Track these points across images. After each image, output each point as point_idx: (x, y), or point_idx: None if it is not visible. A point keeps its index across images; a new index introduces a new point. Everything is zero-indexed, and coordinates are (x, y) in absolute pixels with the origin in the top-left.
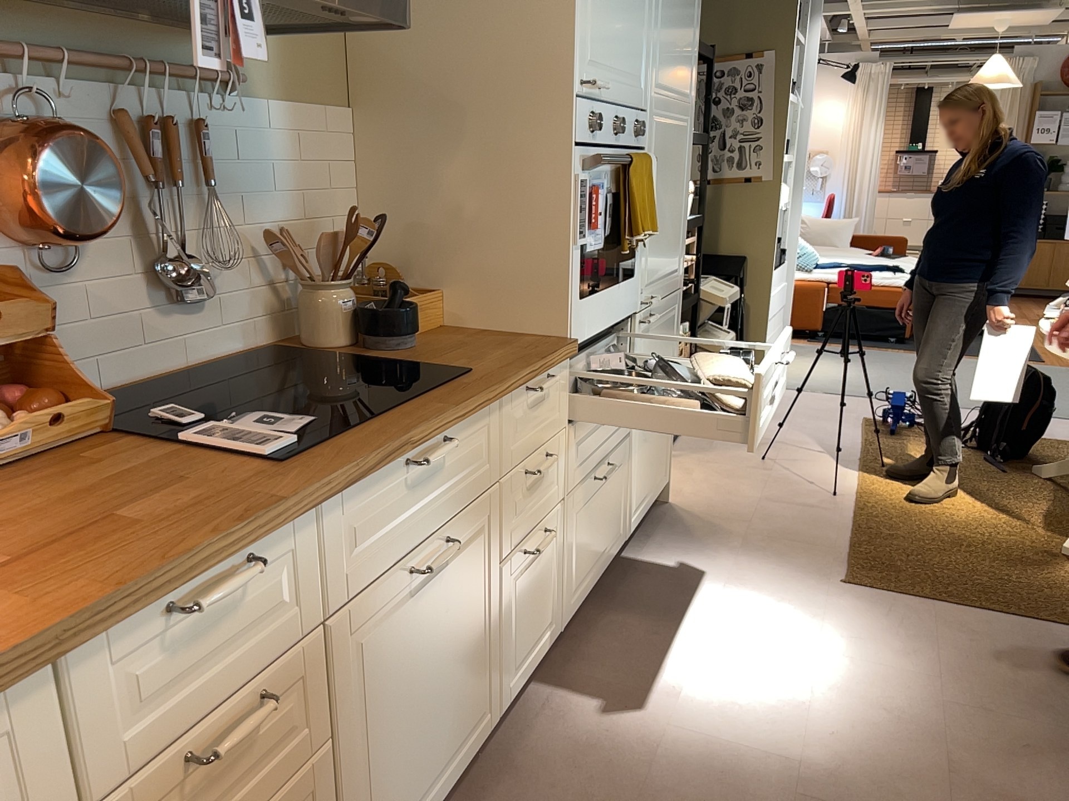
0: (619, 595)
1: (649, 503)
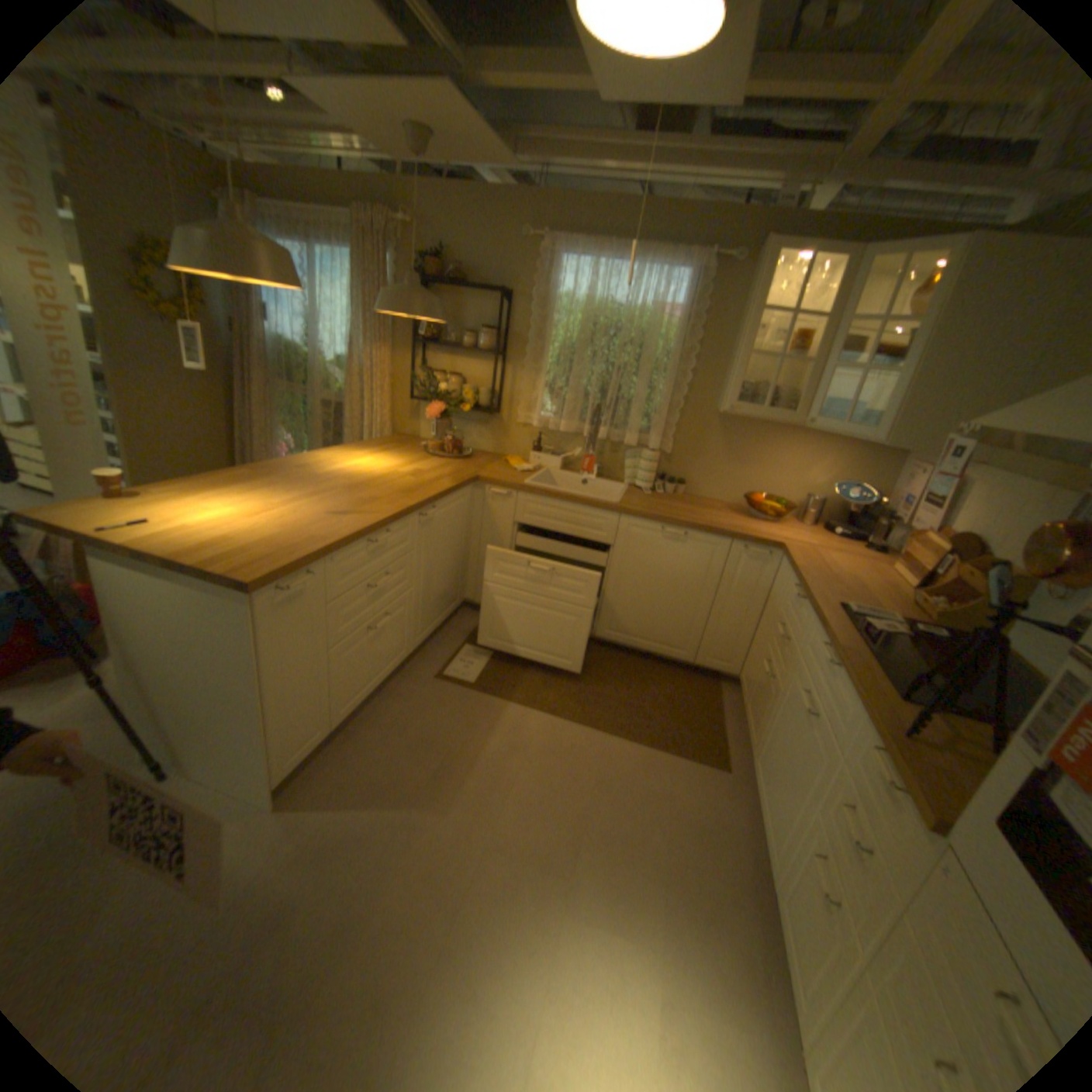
0: None
1: None
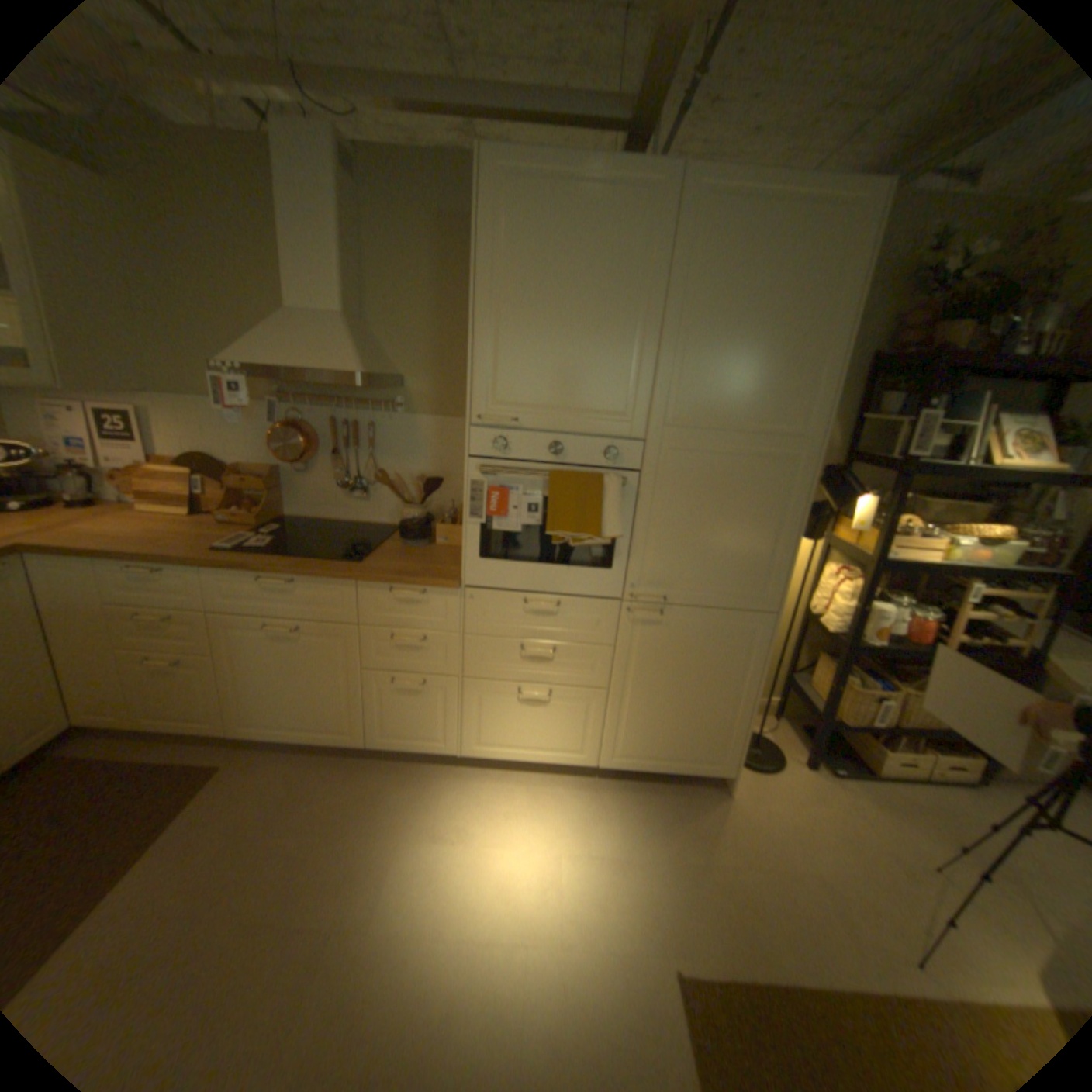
0: (551, 790)
1: (662, 768)
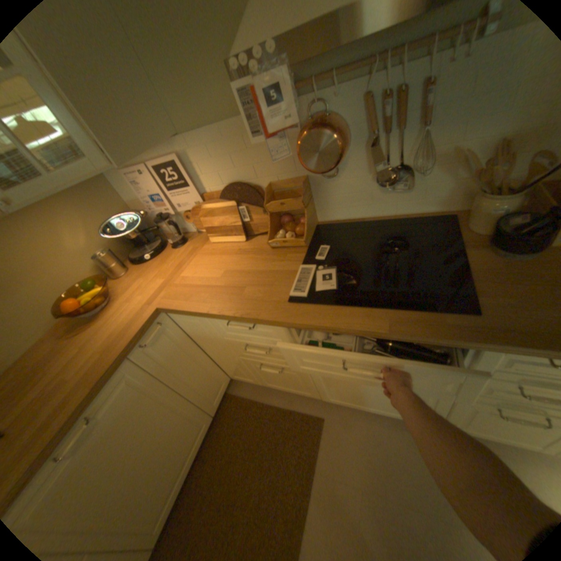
0: None
1: None
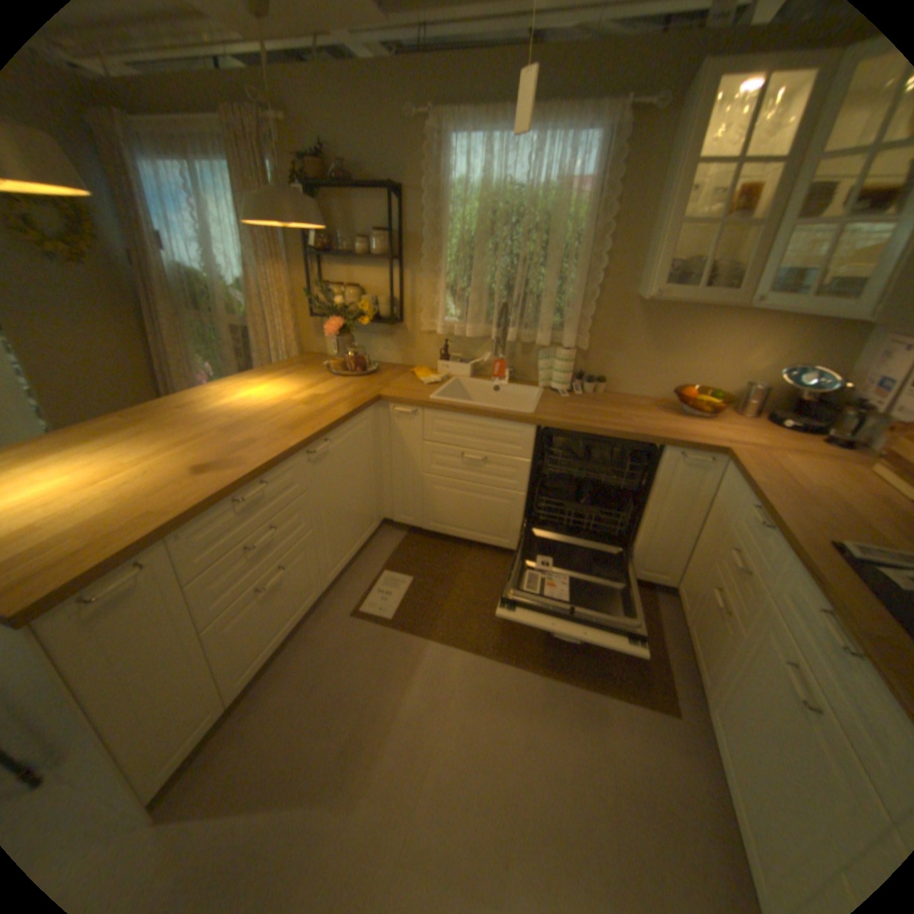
0: None
1: None
